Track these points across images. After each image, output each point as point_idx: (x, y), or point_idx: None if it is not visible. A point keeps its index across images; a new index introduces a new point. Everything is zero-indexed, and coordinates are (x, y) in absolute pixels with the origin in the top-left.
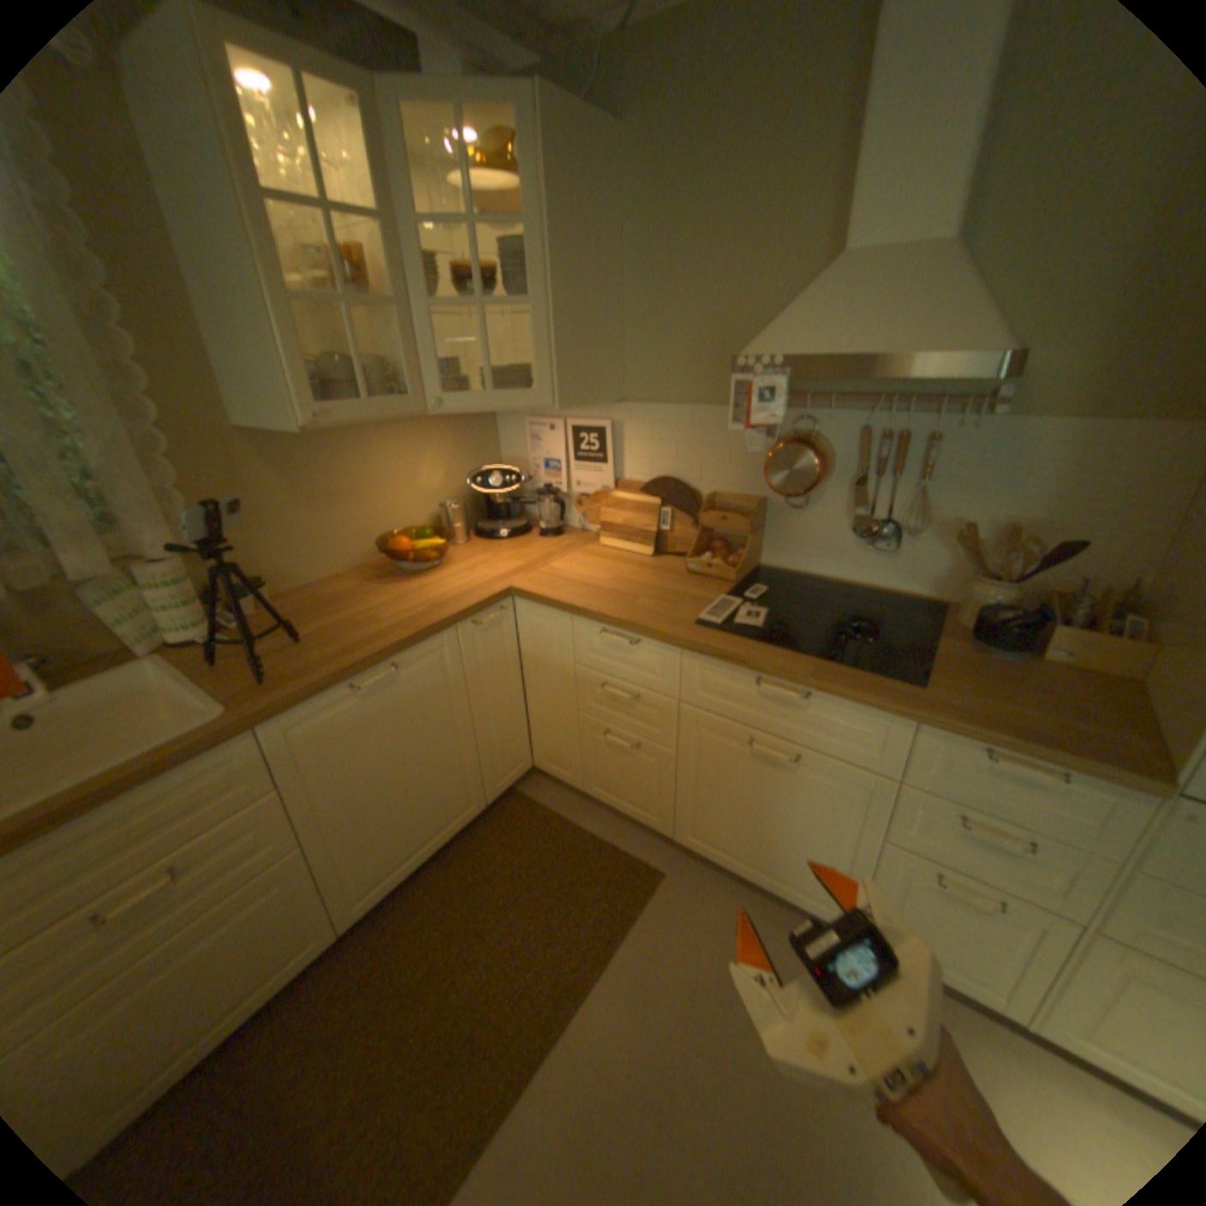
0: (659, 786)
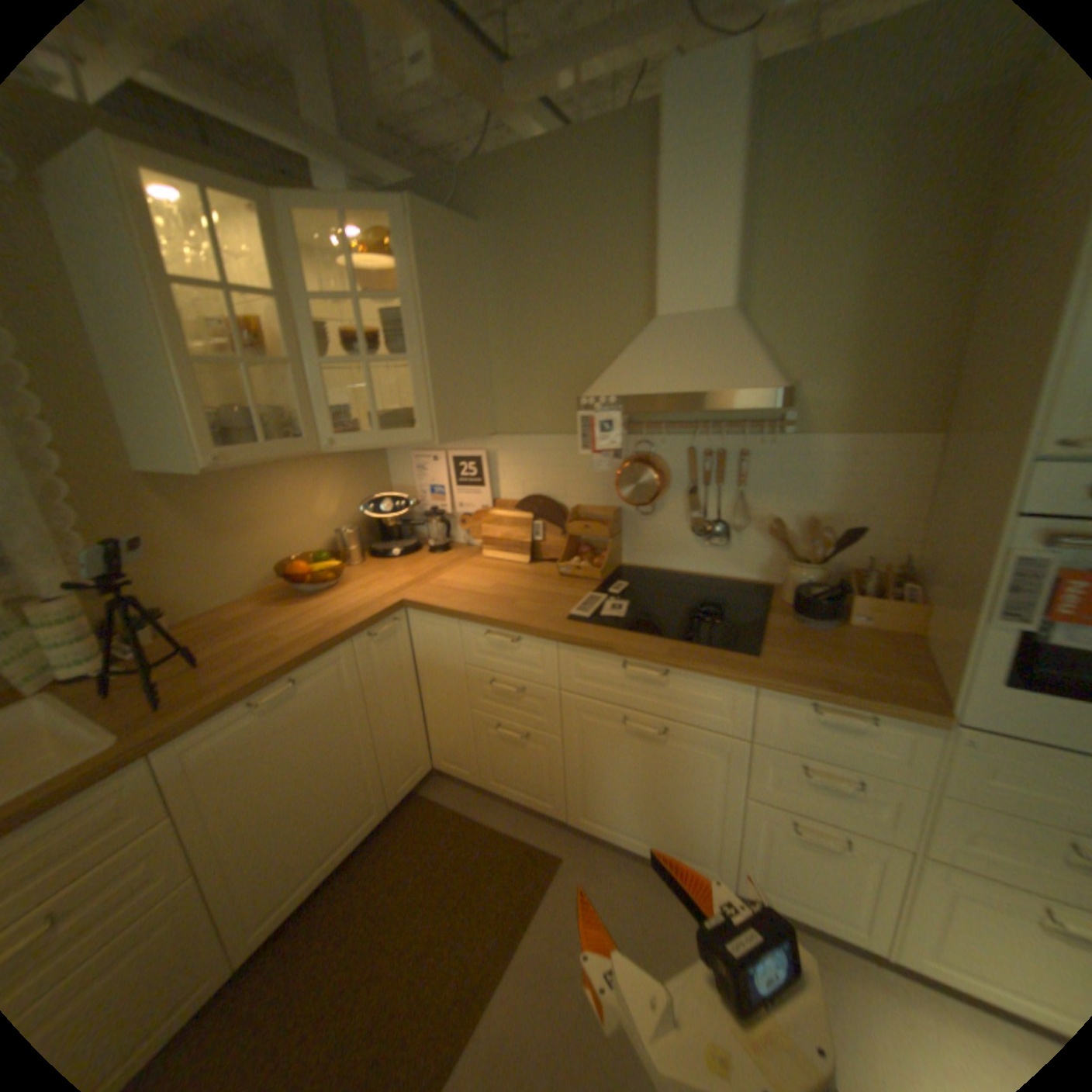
0: (550, 772)
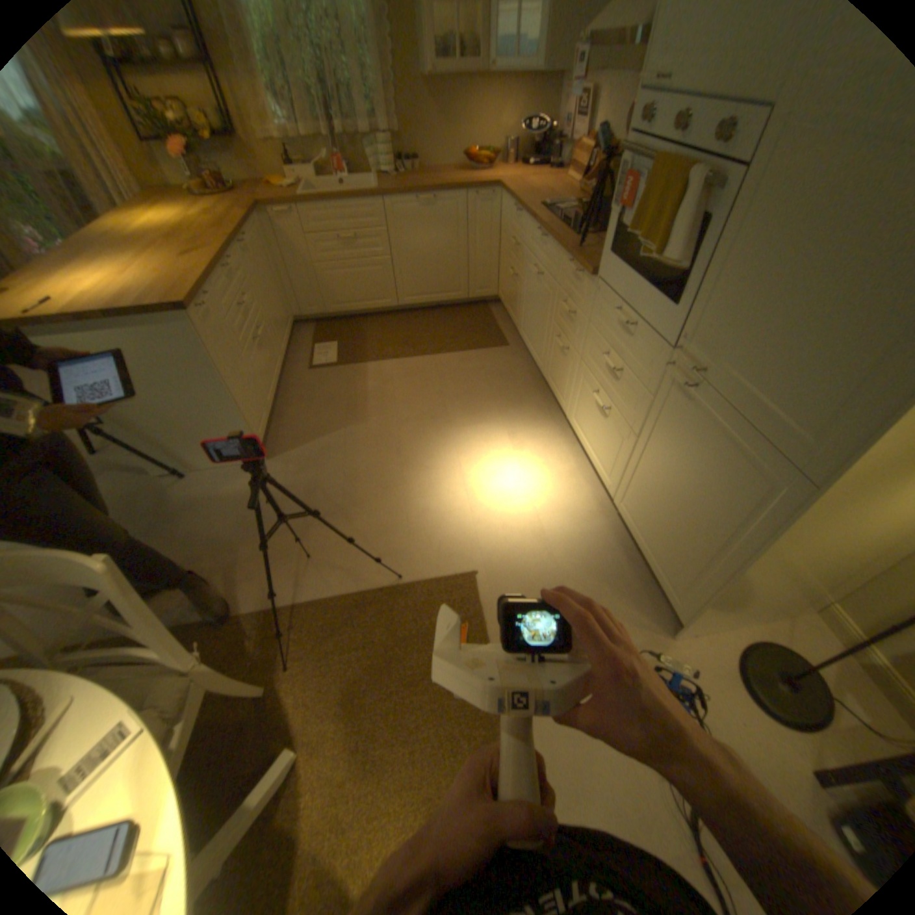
0: (517, 300)
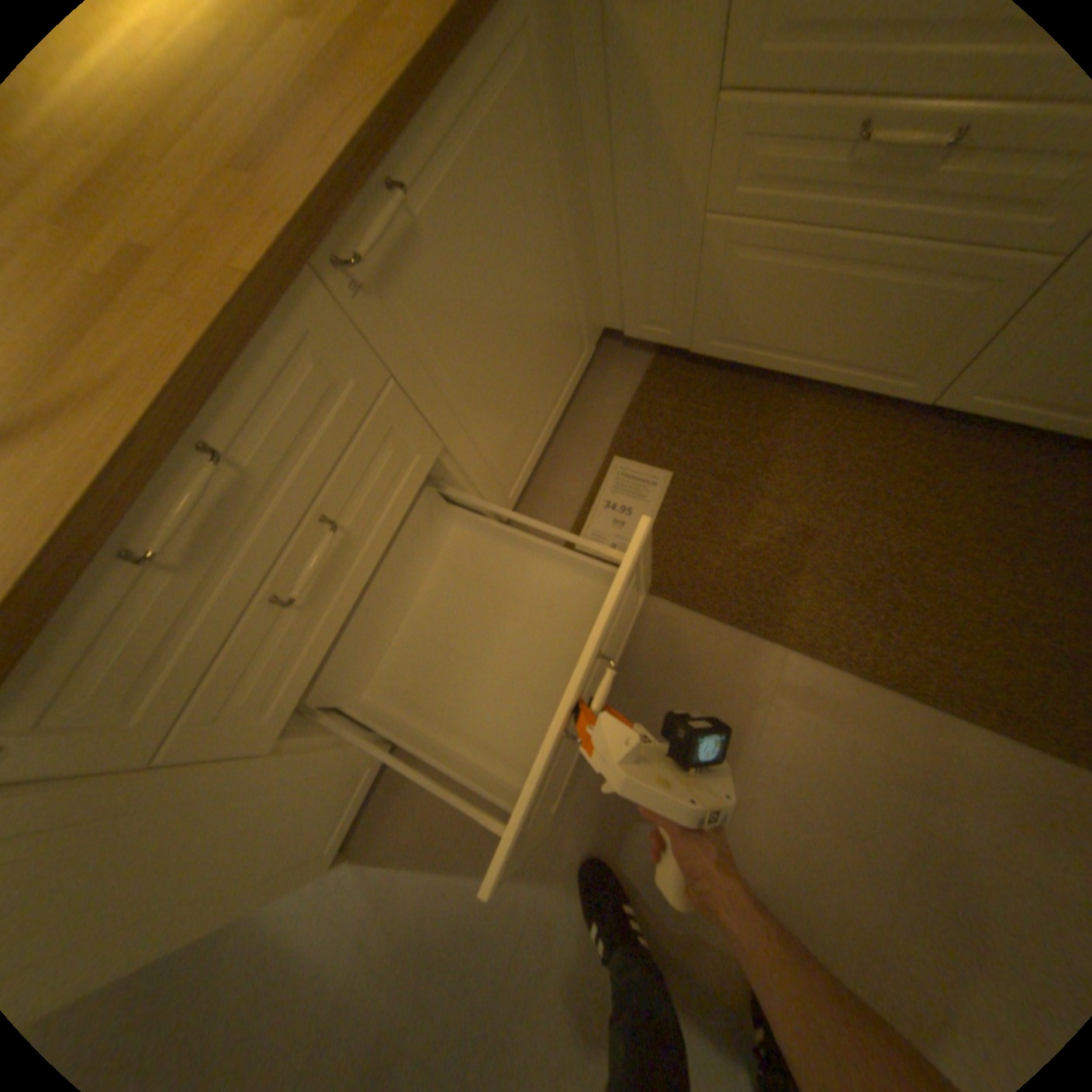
0: None
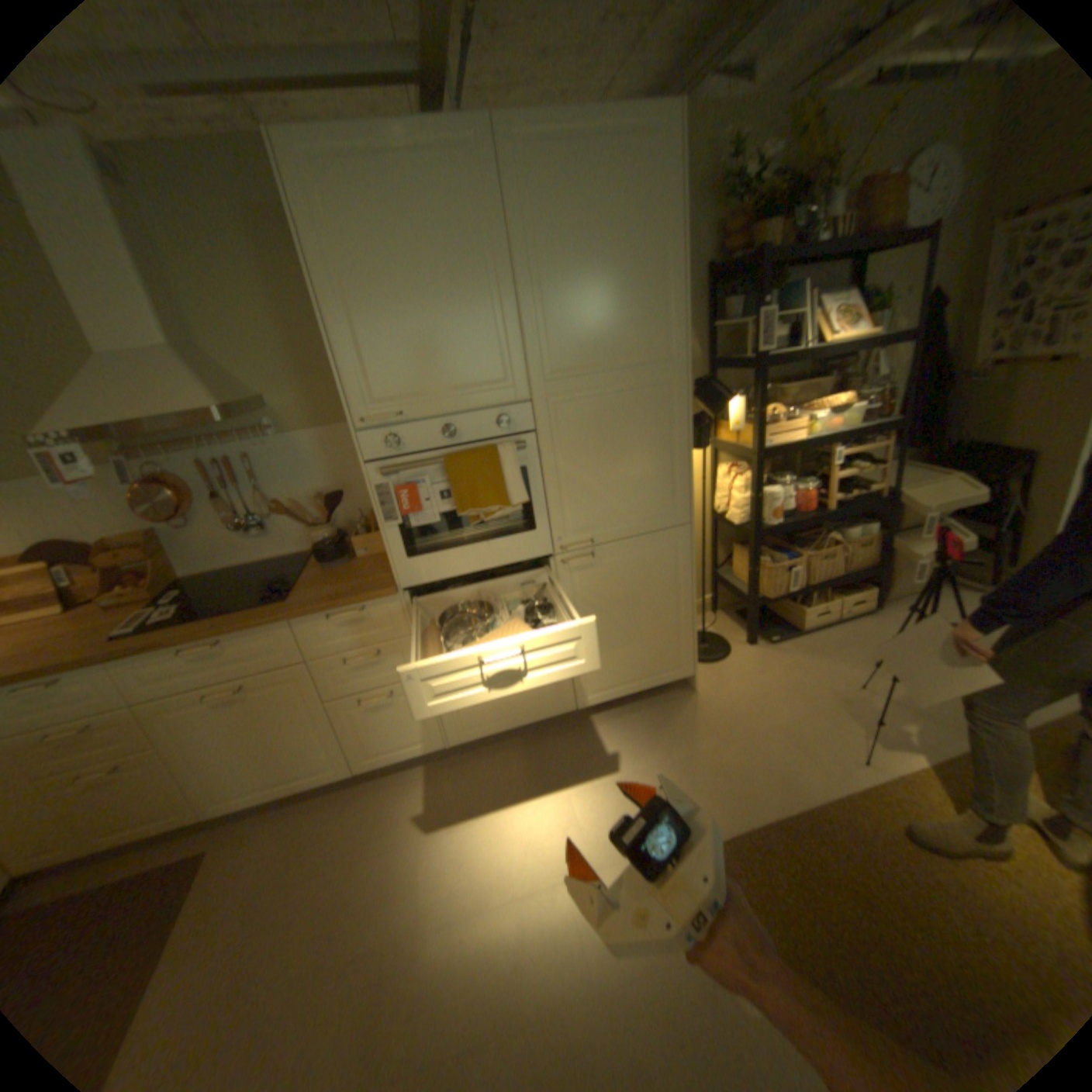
0: (158, 785)
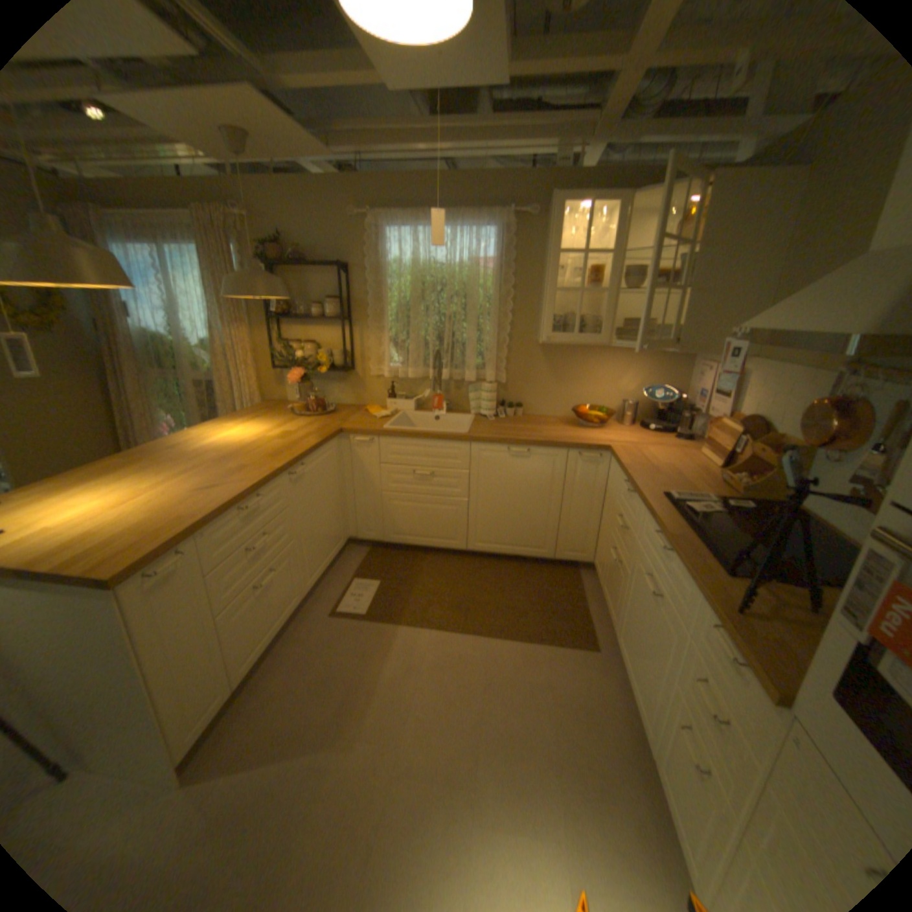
0: (621, 595)
